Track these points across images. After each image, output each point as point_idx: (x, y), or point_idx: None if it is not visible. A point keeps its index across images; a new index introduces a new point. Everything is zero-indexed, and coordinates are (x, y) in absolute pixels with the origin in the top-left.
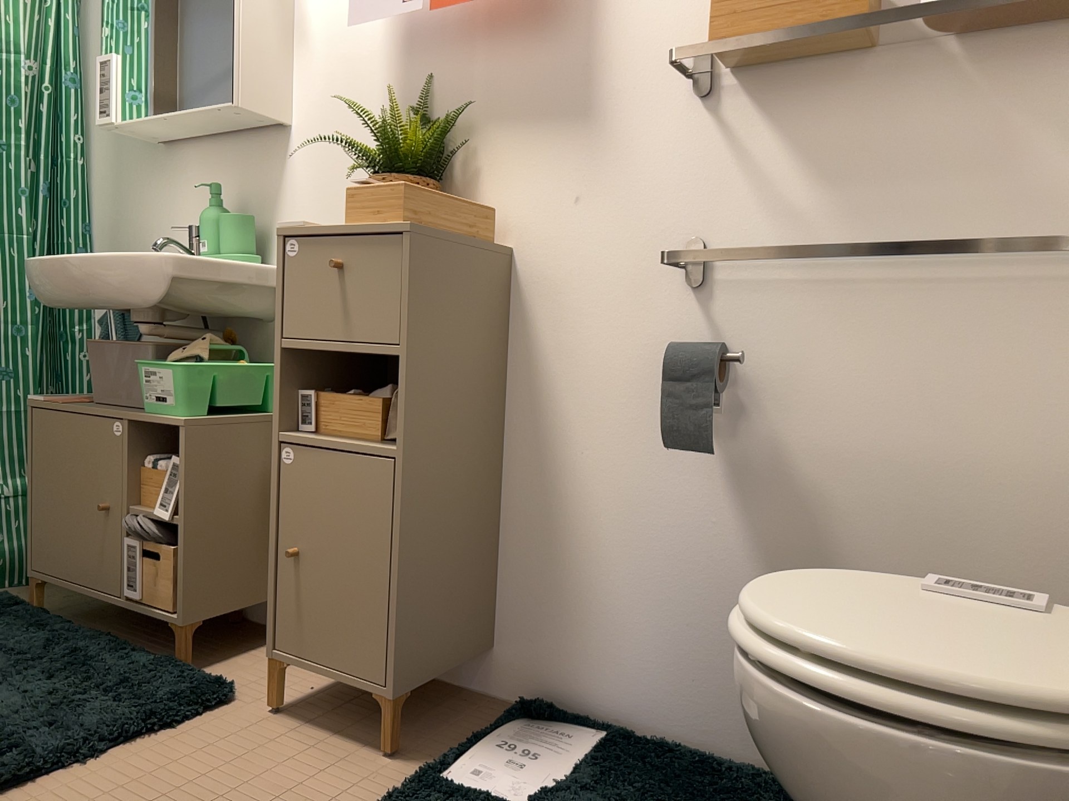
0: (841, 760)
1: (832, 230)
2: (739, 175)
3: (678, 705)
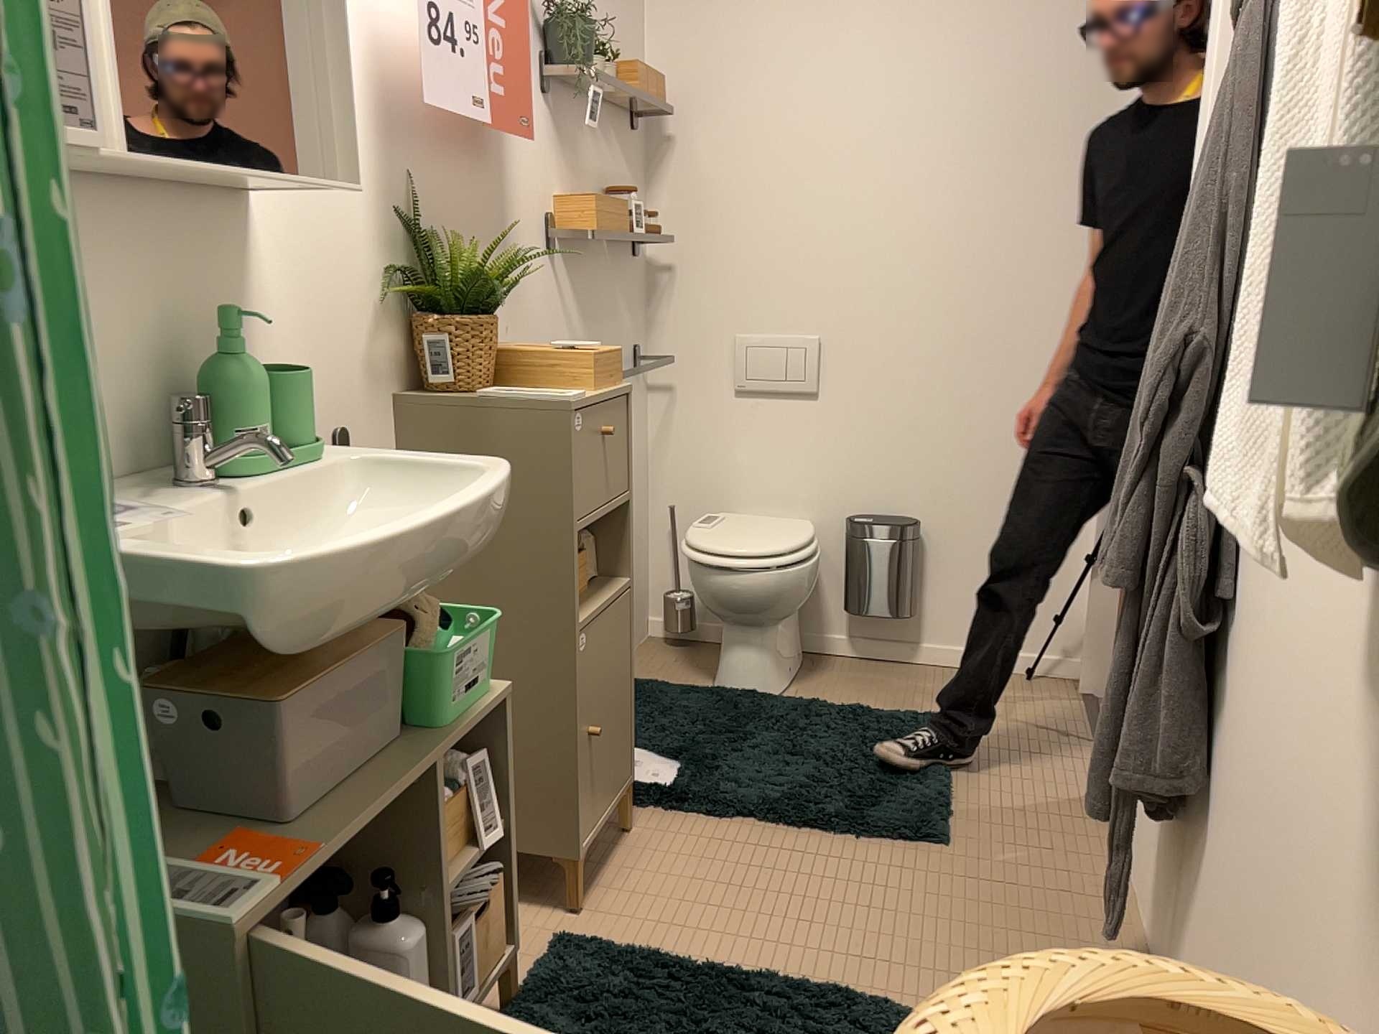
0: (811, 577)
1: None
2: (567, 322)
3: None
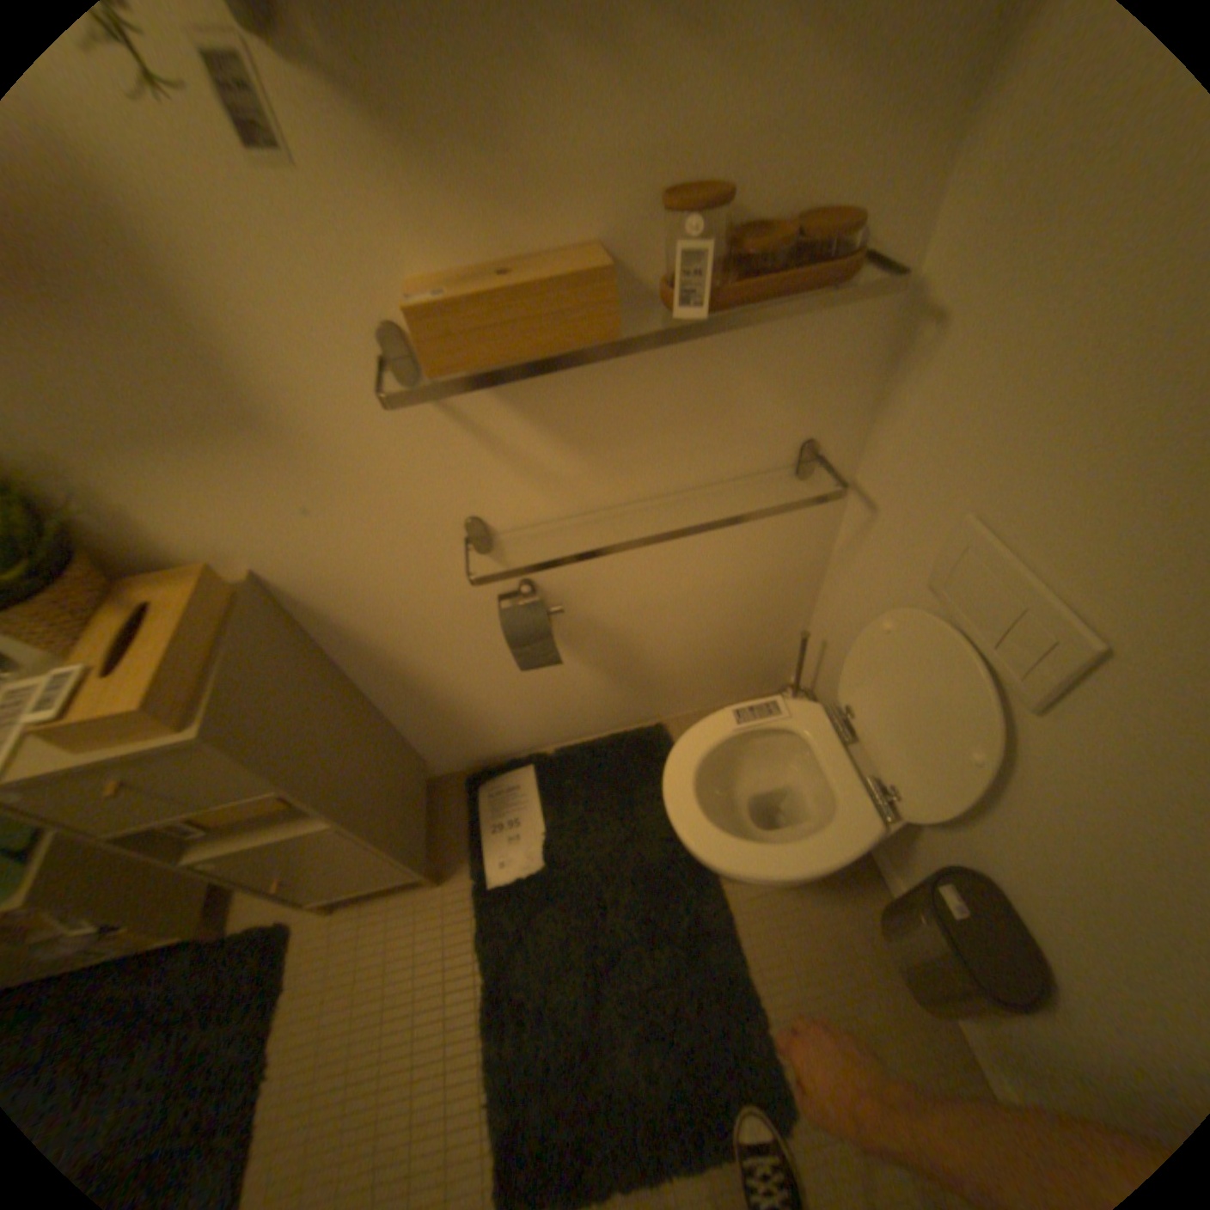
0: (765, 885)
1: (592, 482)
2: (488, 454)
3: (560, 730)
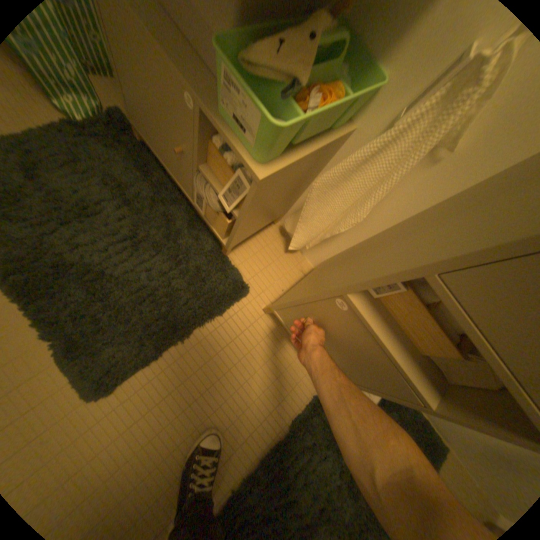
0: None
1: None
2: None
3: None
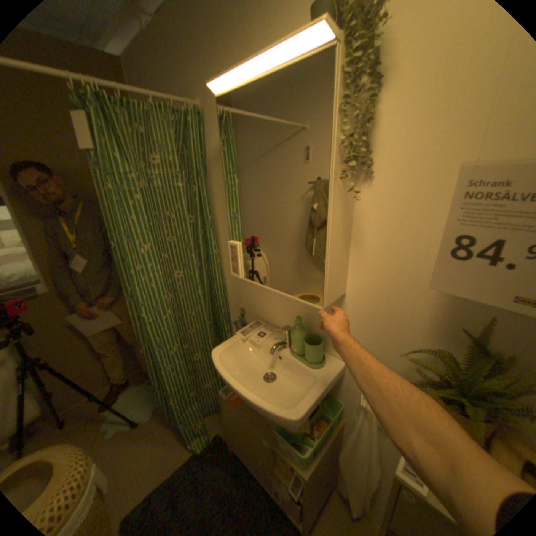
0: None
1: None
2: None
3: None
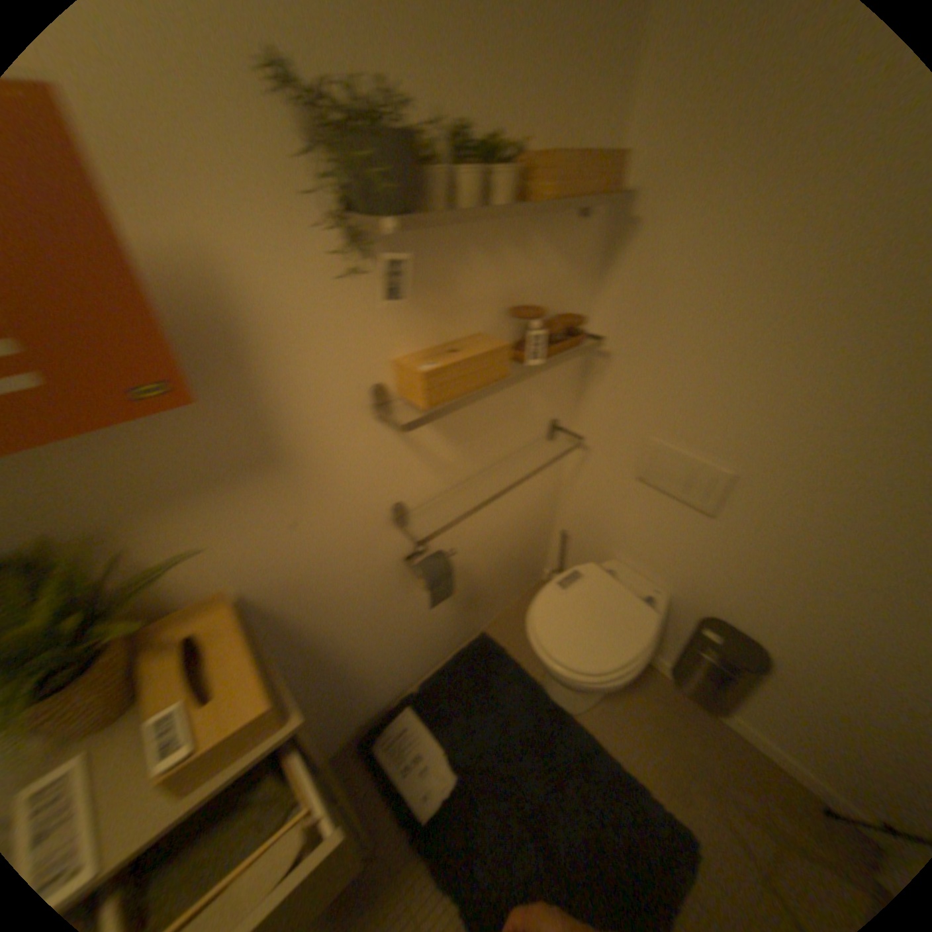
0: (625, 685)
1: (465, 464)
2: (417, 456)
3: (422, 666)
